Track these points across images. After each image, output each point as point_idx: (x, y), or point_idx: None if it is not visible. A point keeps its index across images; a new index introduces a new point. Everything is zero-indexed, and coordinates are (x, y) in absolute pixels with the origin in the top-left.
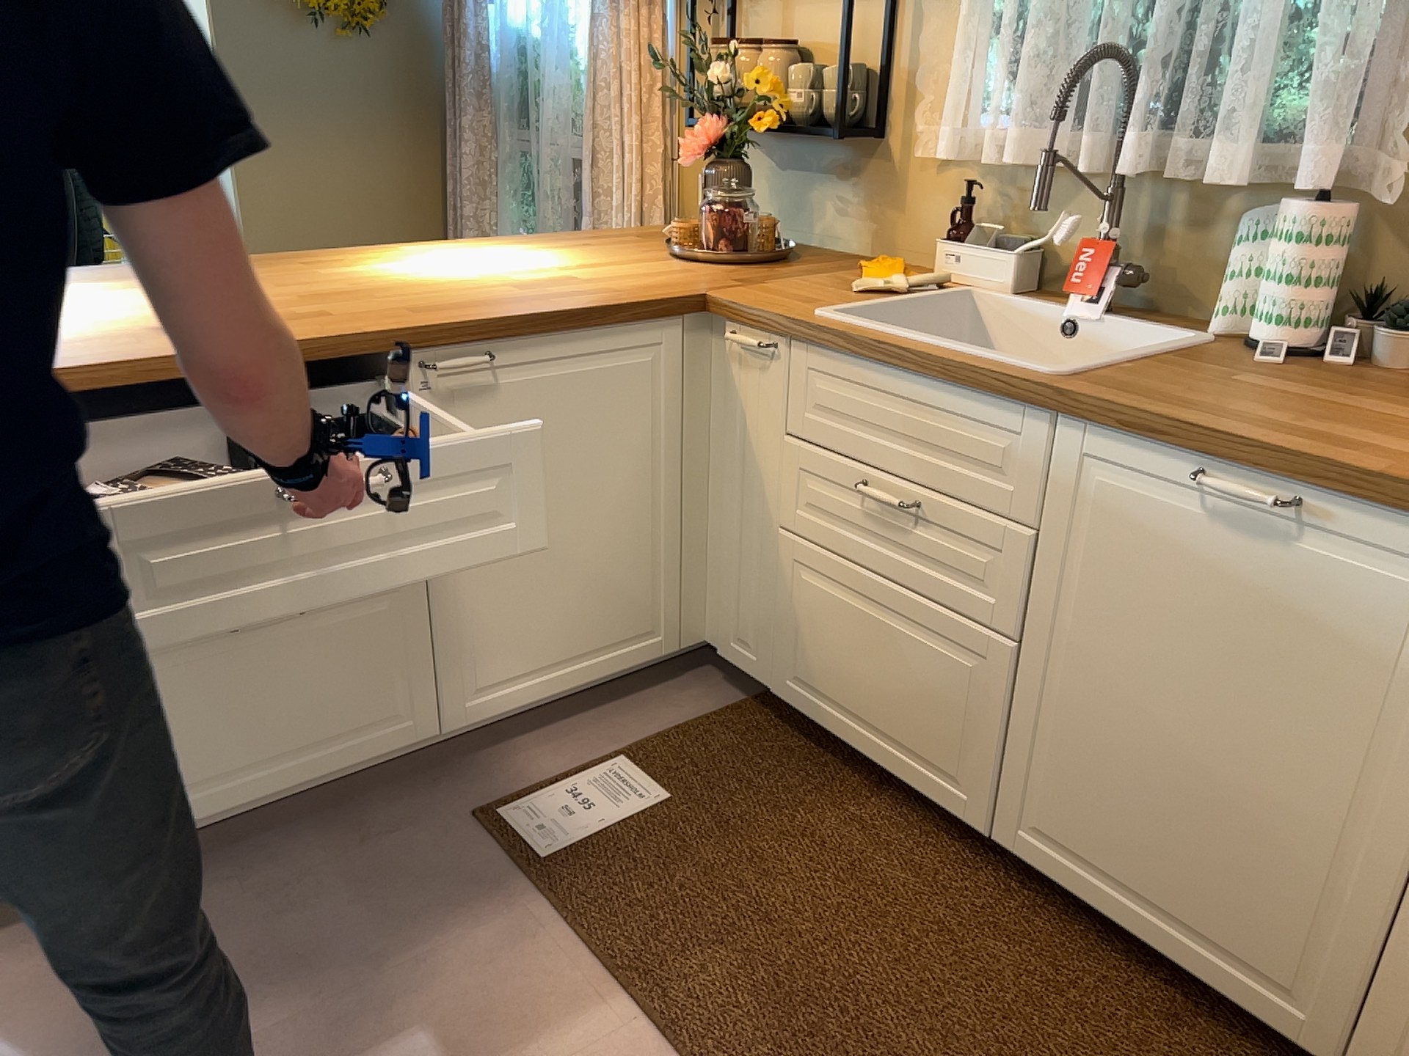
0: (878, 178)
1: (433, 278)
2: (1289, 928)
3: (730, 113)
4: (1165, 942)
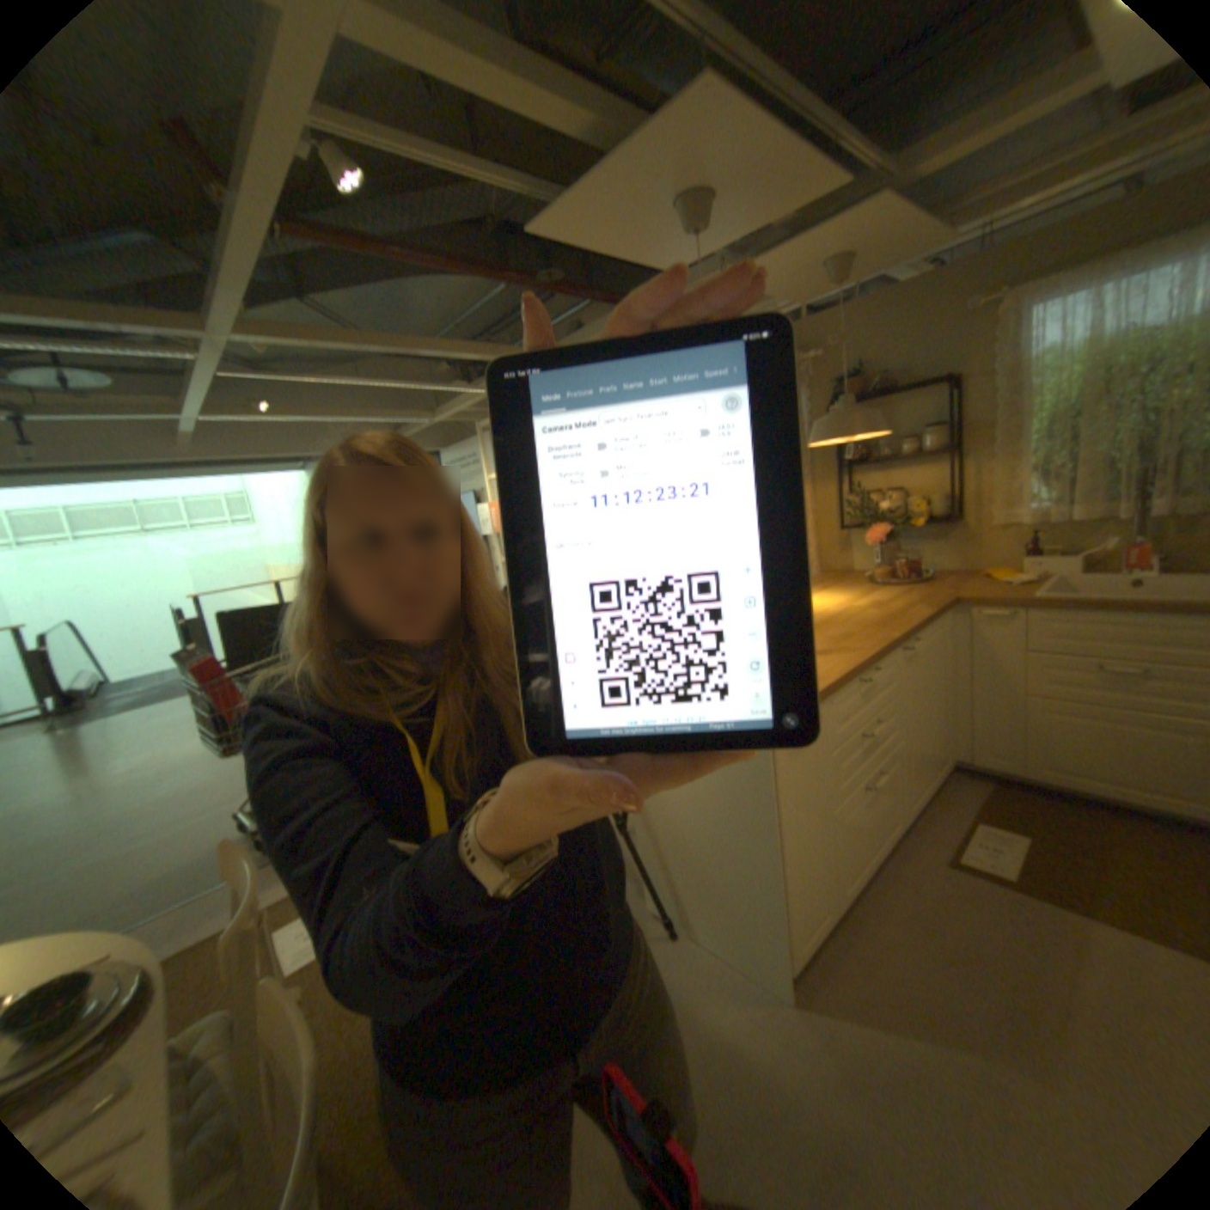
0: (962, 535)
1: (826, 612)
2: None
3: (892, 520)
4: None
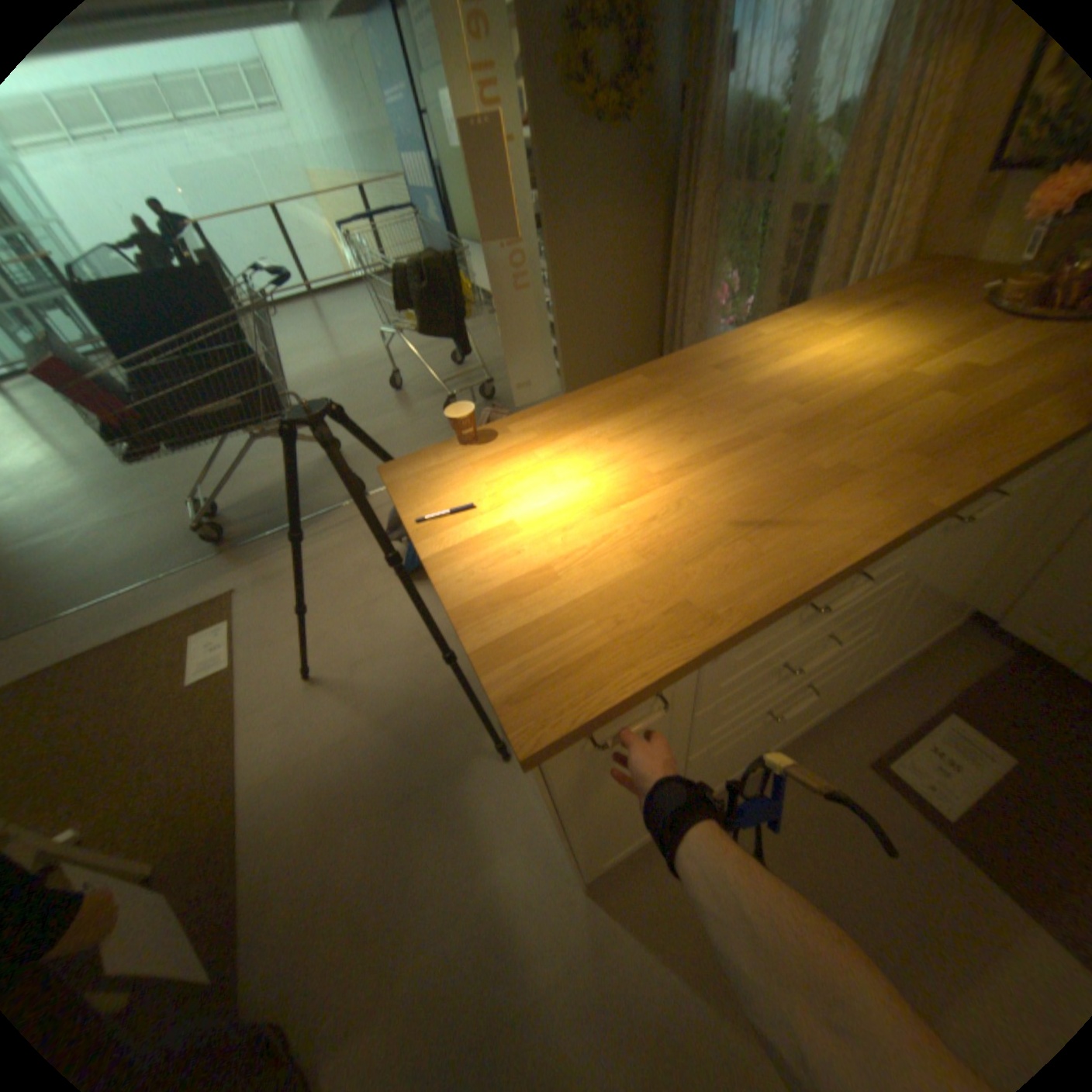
0: None
1: (854, 383)
2: None
3: None
4: None
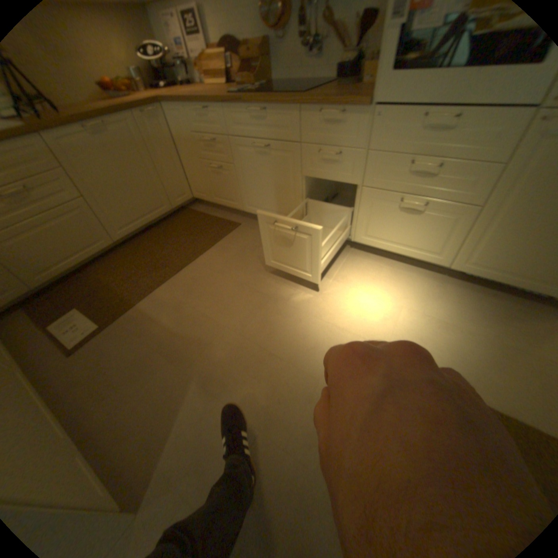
0: None
1: None
2: (155, 195)
3: None
4: (148, 218)
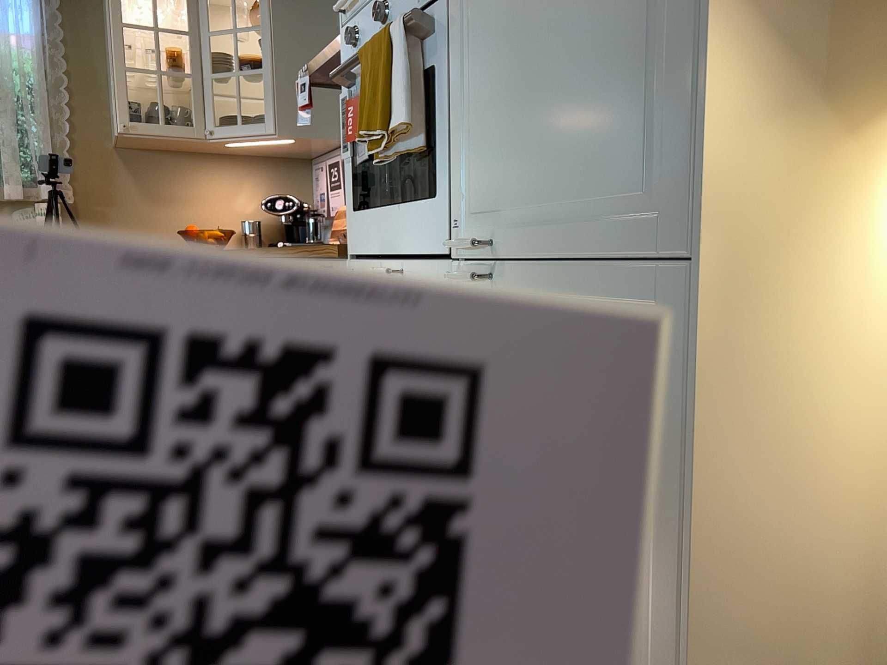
0: None
1: None
2: None
3: None
4: None
